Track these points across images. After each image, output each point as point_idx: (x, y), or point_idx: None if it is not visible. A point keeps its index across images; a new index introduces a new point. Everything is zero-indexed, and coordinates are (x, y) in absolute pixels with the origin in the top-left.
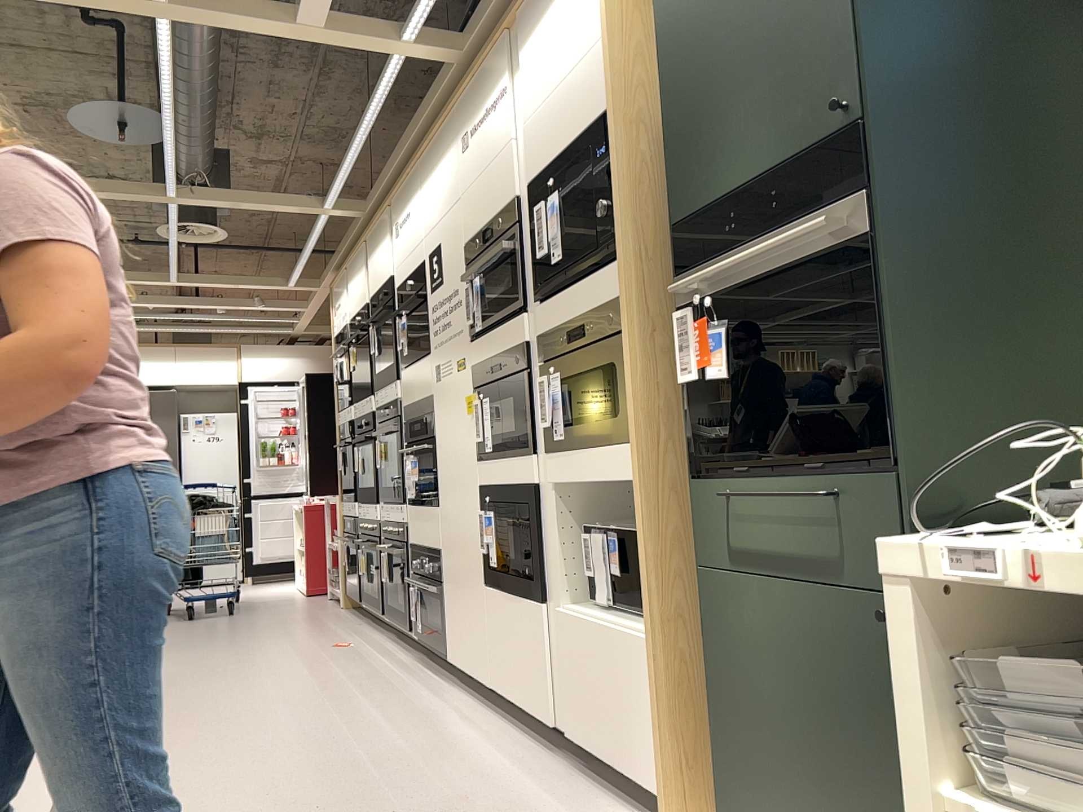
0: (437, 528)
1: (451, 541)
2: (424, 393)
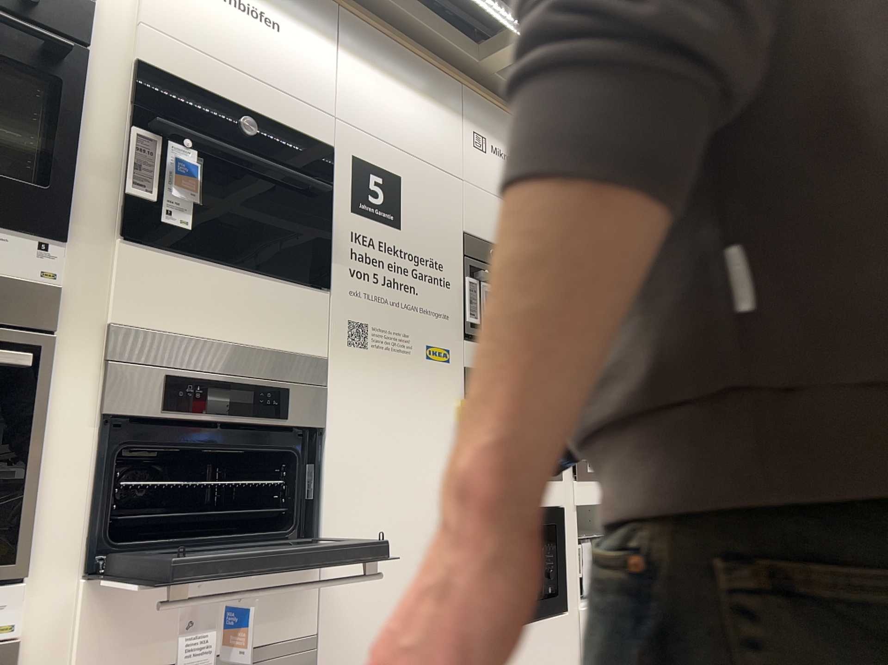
0: (308, 594)
1: (368, 603)
2: (286, 343)
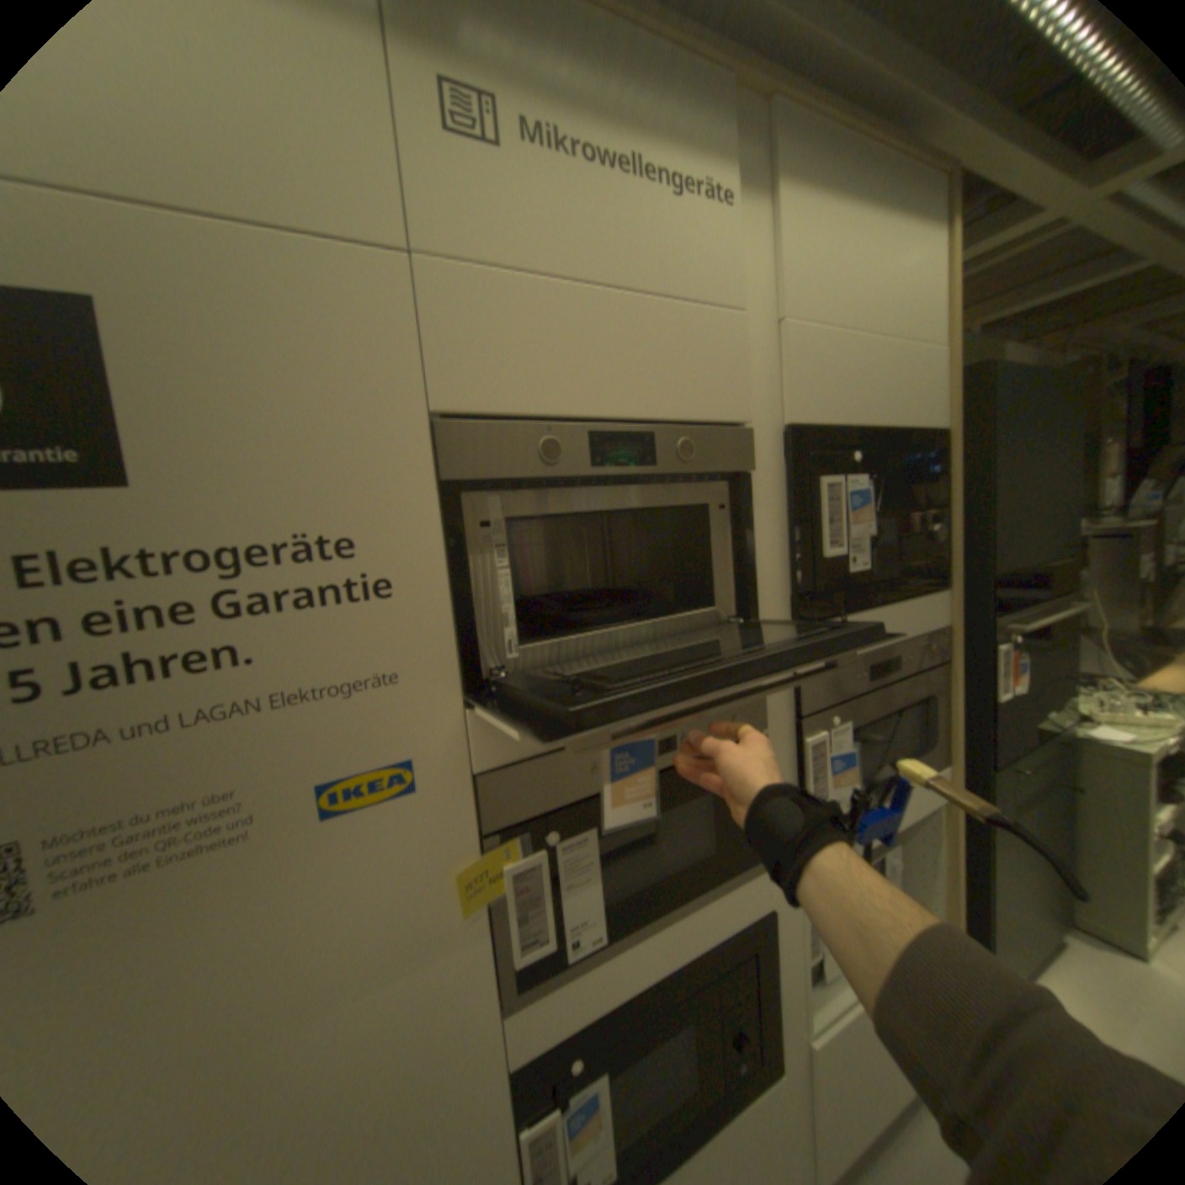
0: None
1: None
2: None
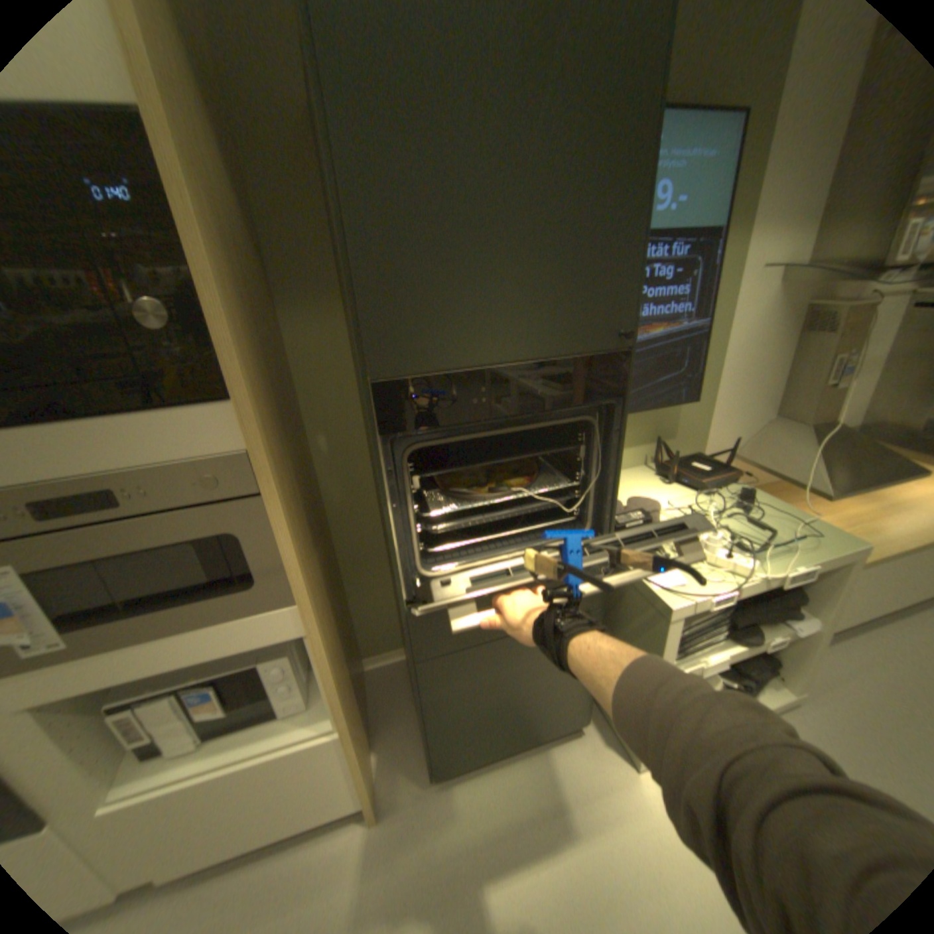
0: None
1: None
2: None
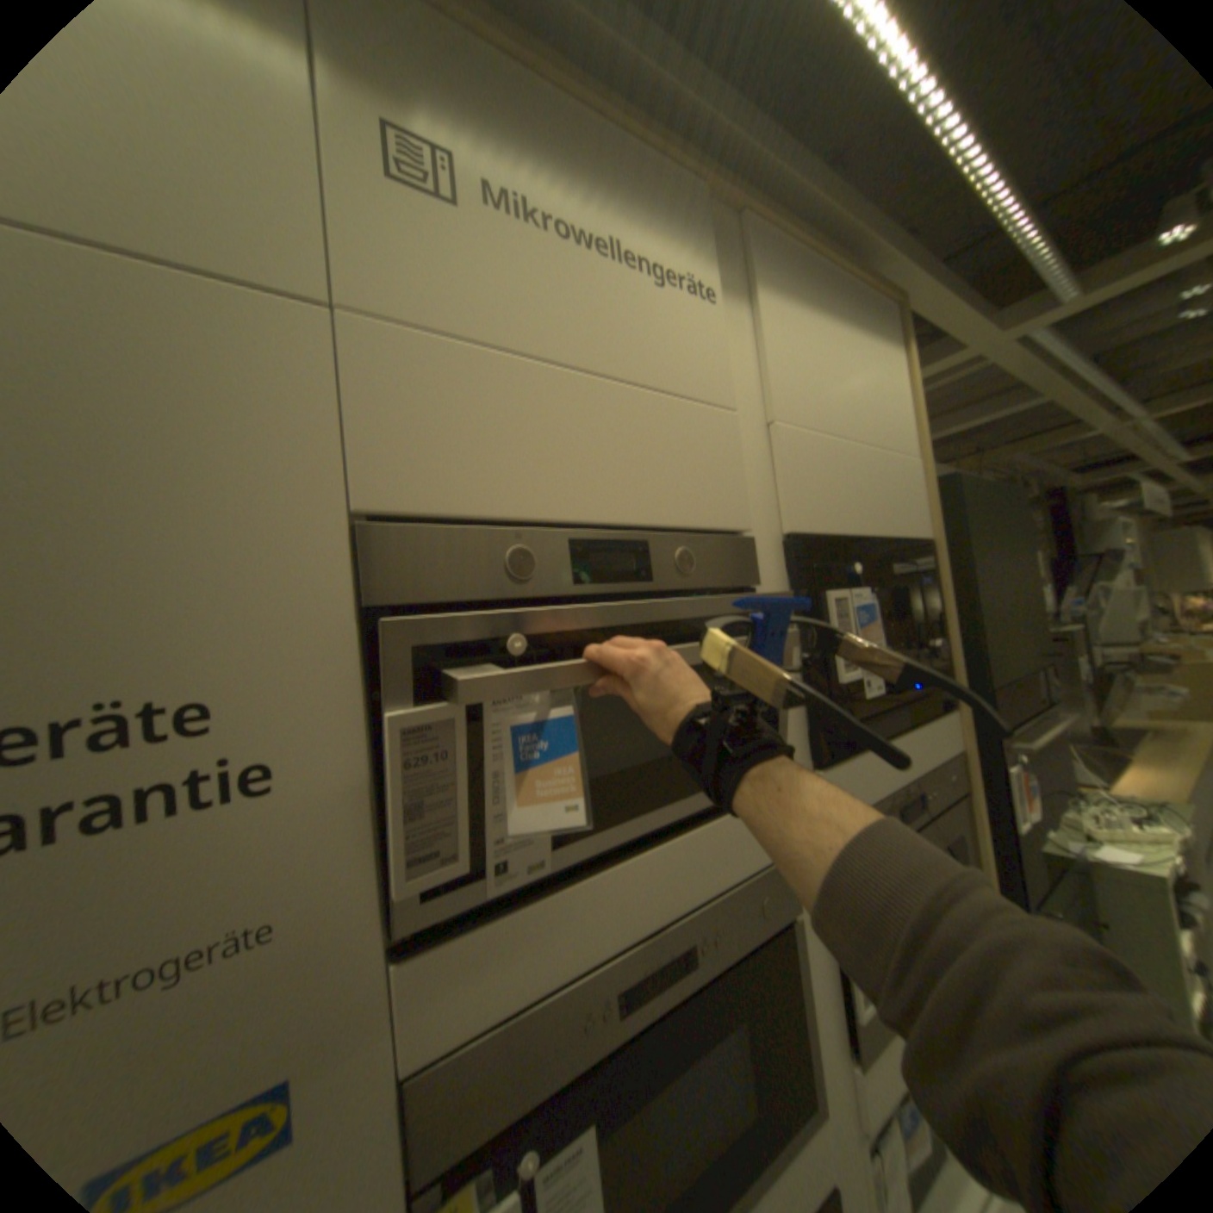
0: None
1: None
2: None
